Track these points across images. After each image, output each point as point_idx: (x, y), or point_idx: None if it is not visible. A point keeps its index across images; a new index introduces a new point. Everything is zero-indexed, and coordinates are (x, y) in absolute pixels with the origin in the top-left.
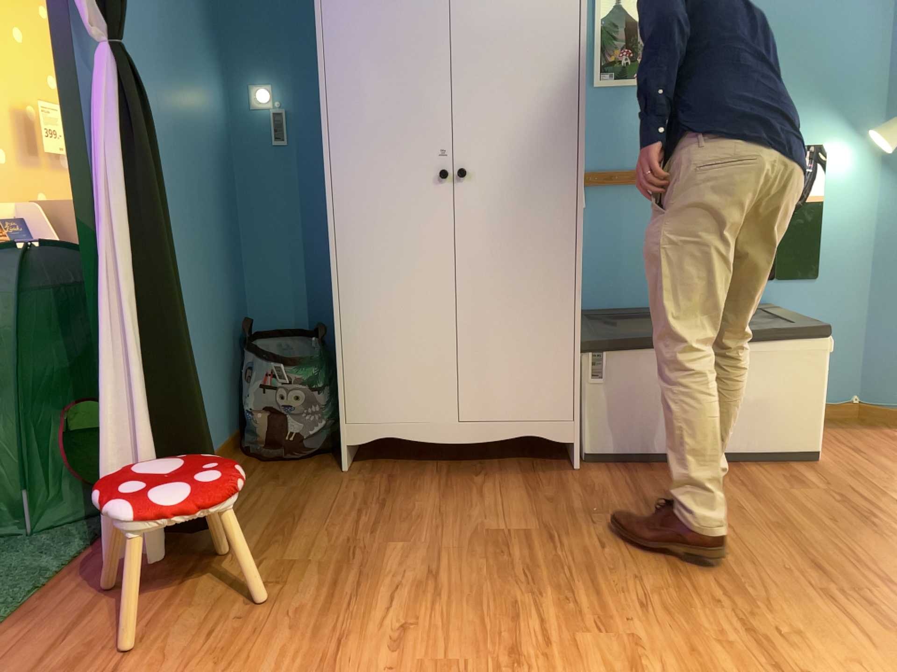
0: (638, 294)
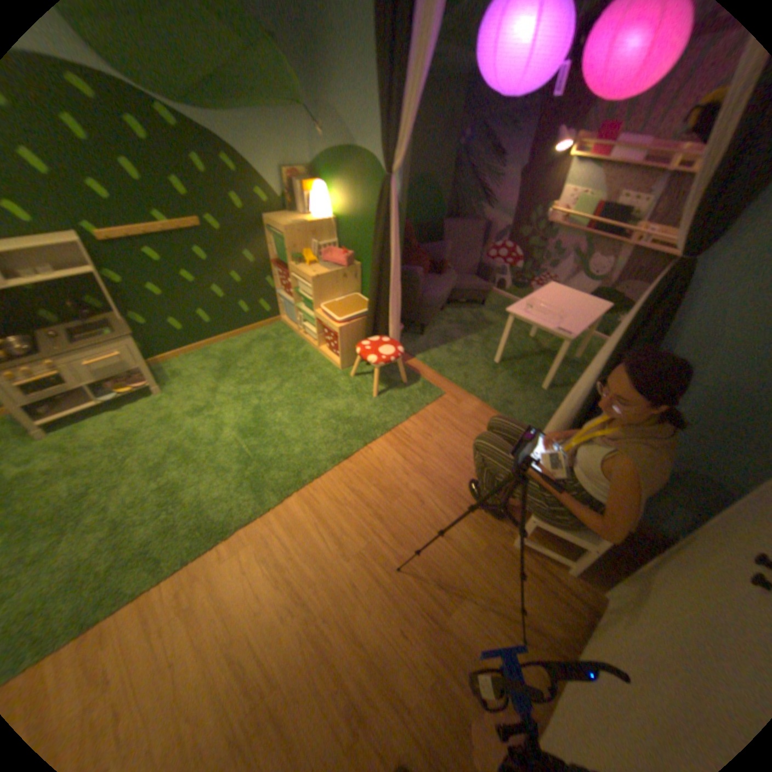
0: None
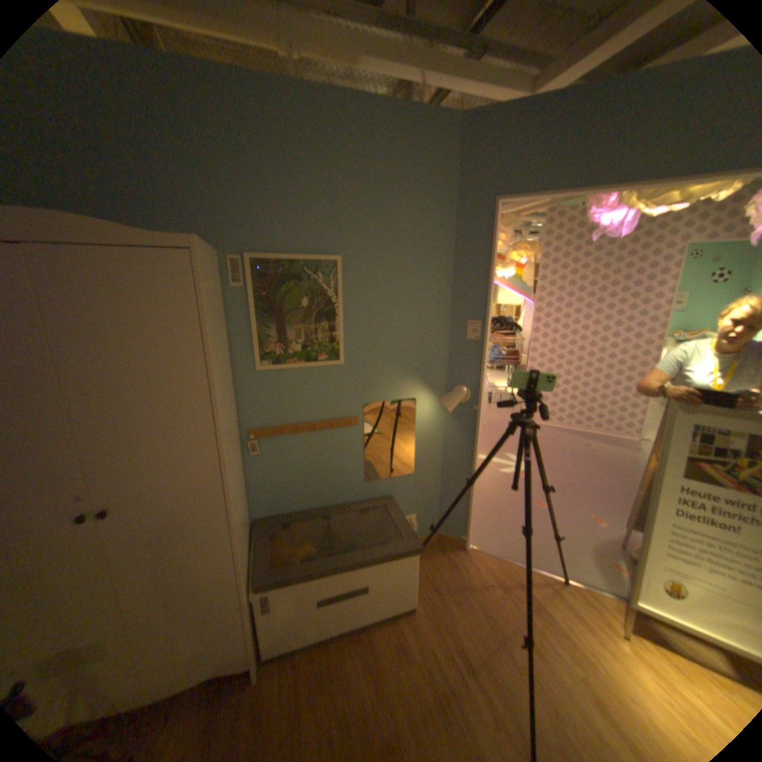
0: (303, 501)
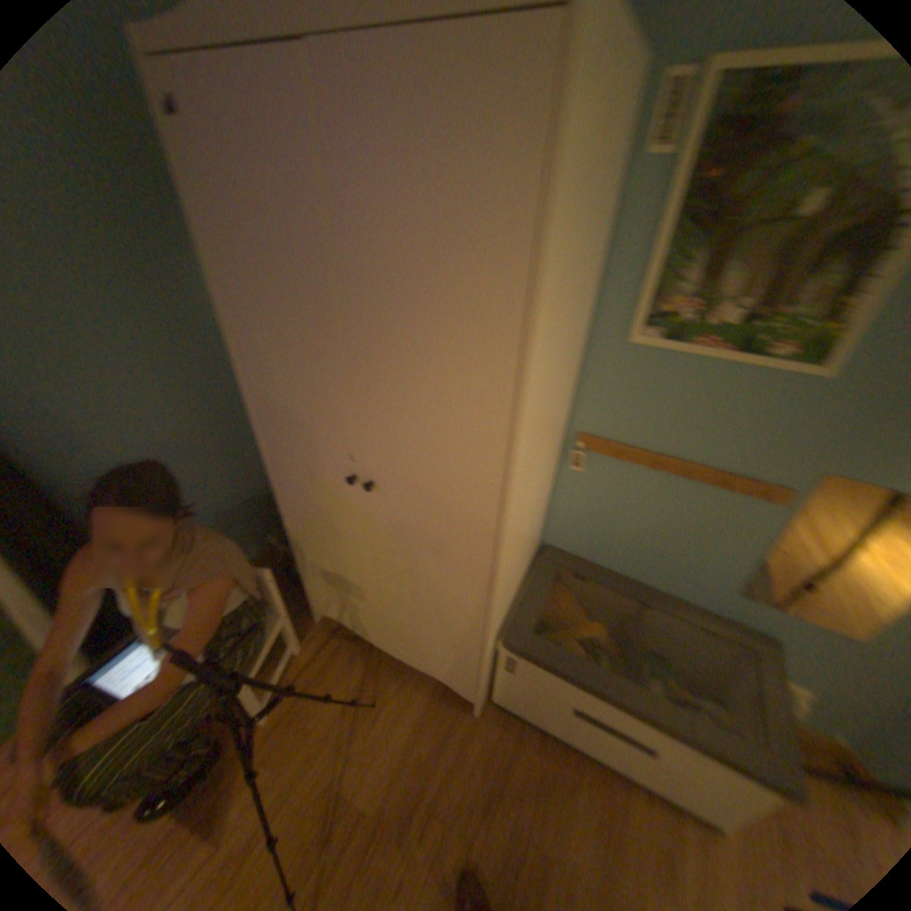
0: (619, 561)
